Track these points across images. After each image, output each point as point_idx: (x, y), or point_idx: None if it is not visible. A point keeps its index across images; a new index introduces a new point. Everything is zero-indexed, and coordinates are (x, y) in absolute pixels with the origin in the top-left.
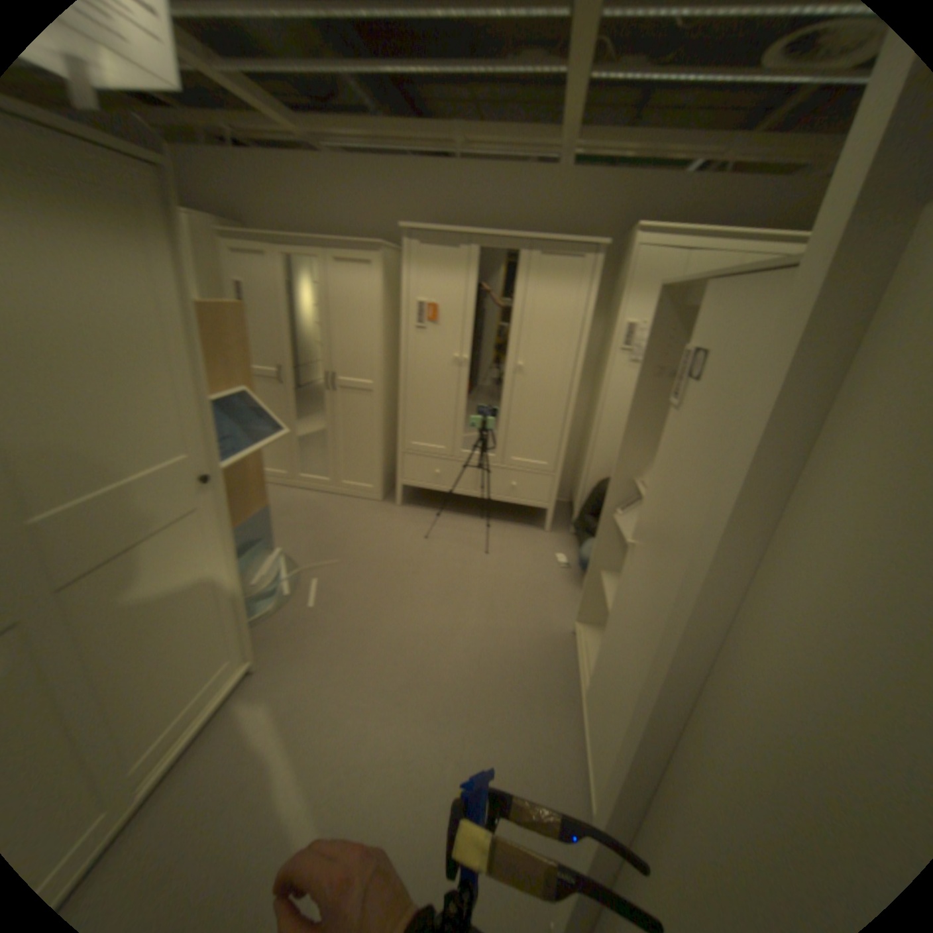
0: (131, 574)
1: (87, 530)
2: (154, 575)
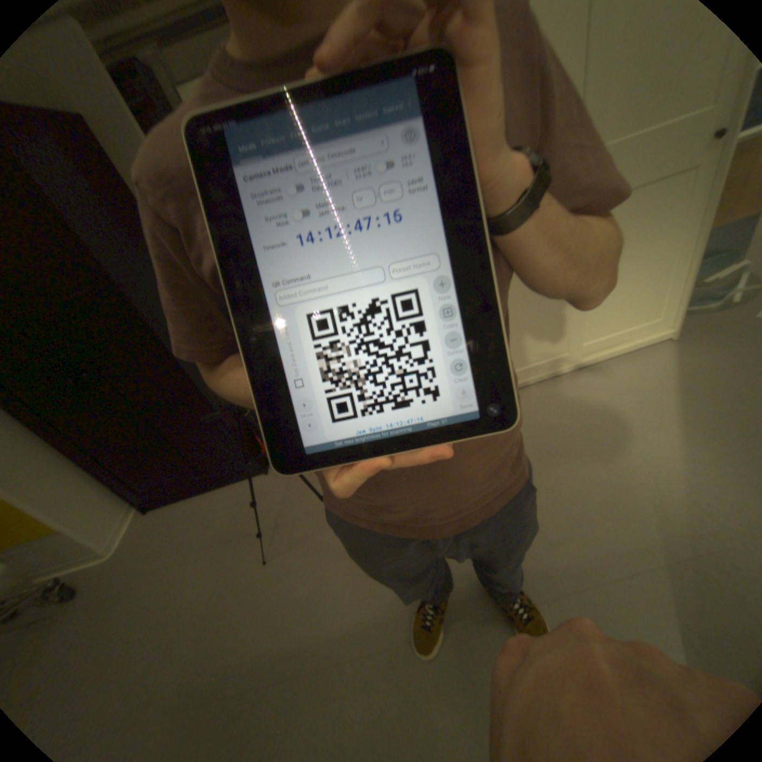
0: (632, 206)
1: (622, 159)
2: (644, 214)
